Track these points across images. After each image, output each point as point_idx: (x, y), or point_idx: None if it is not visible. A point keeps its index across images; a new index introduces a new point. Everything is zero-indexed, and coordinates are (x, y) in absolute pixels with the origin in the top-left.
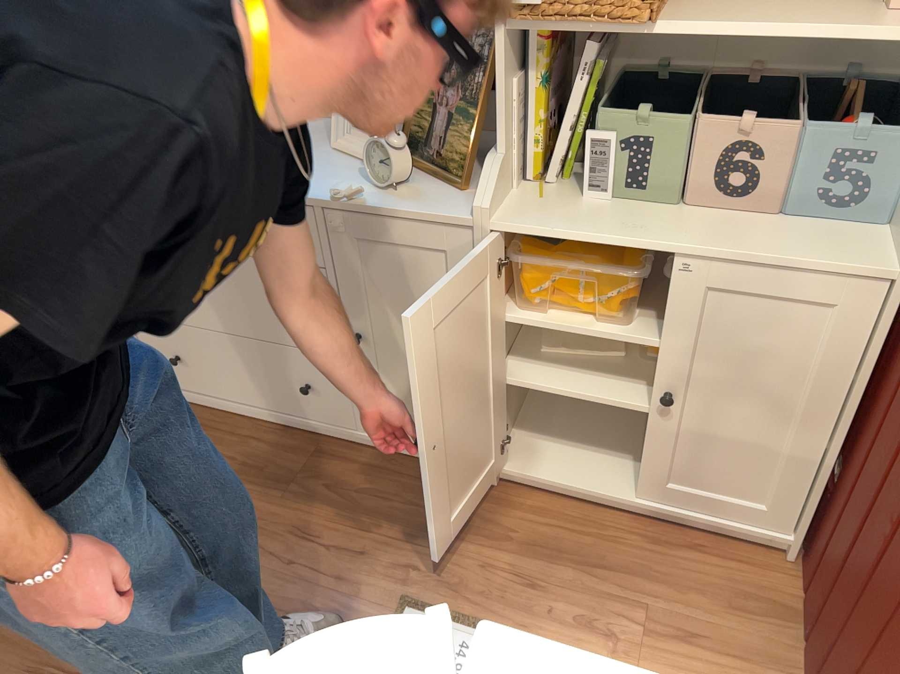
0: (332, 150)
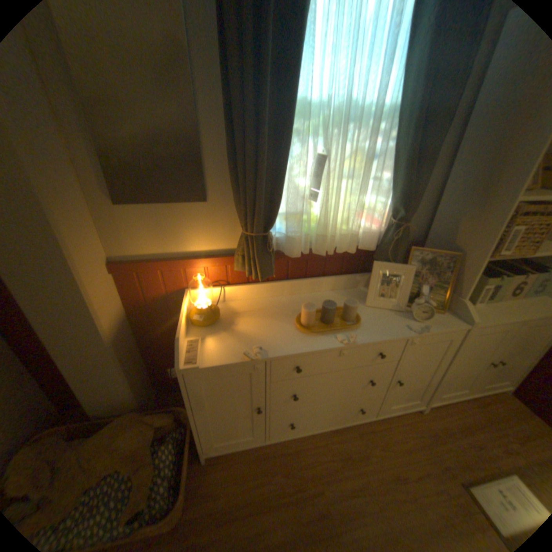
0: (367, 307)
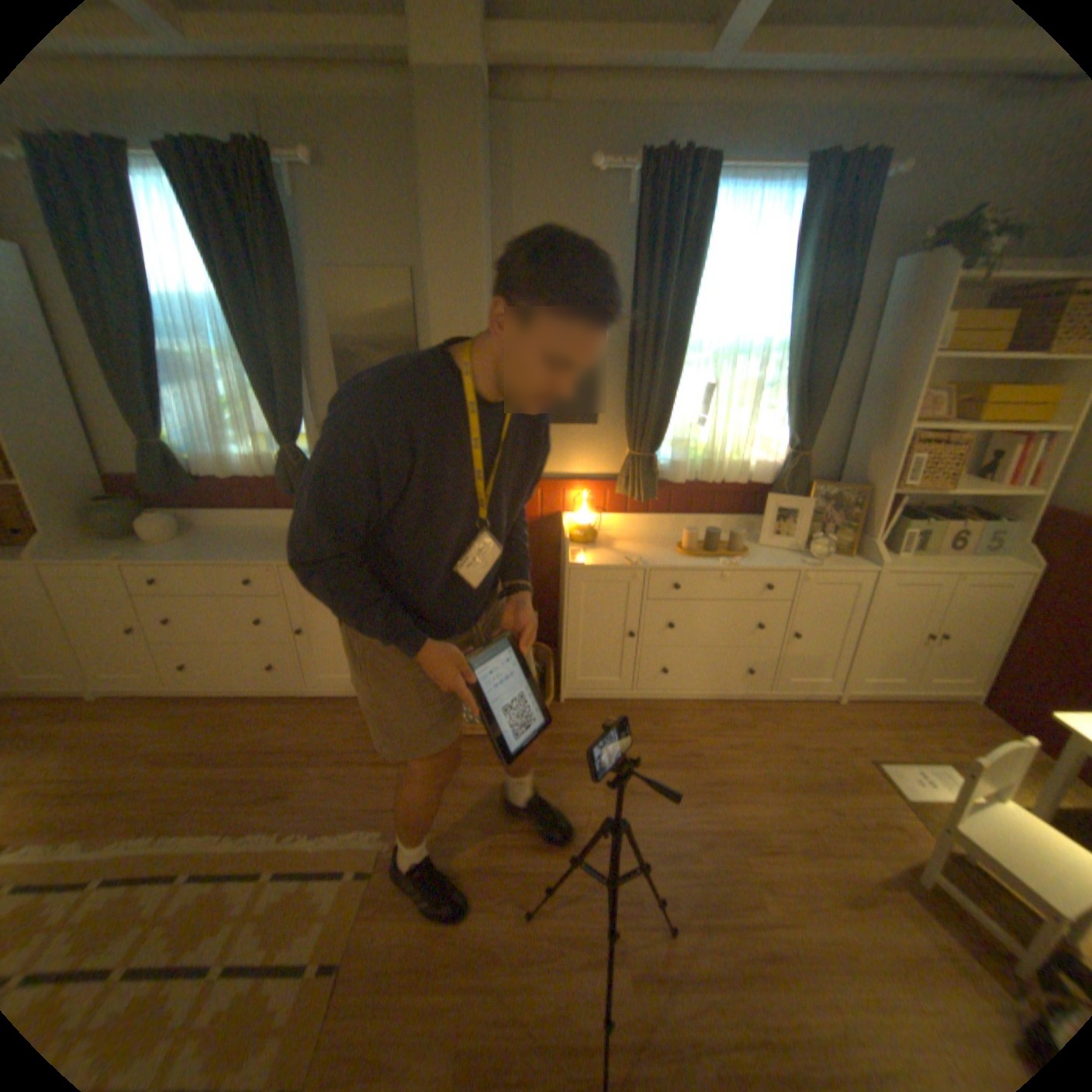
0: (759, 548)
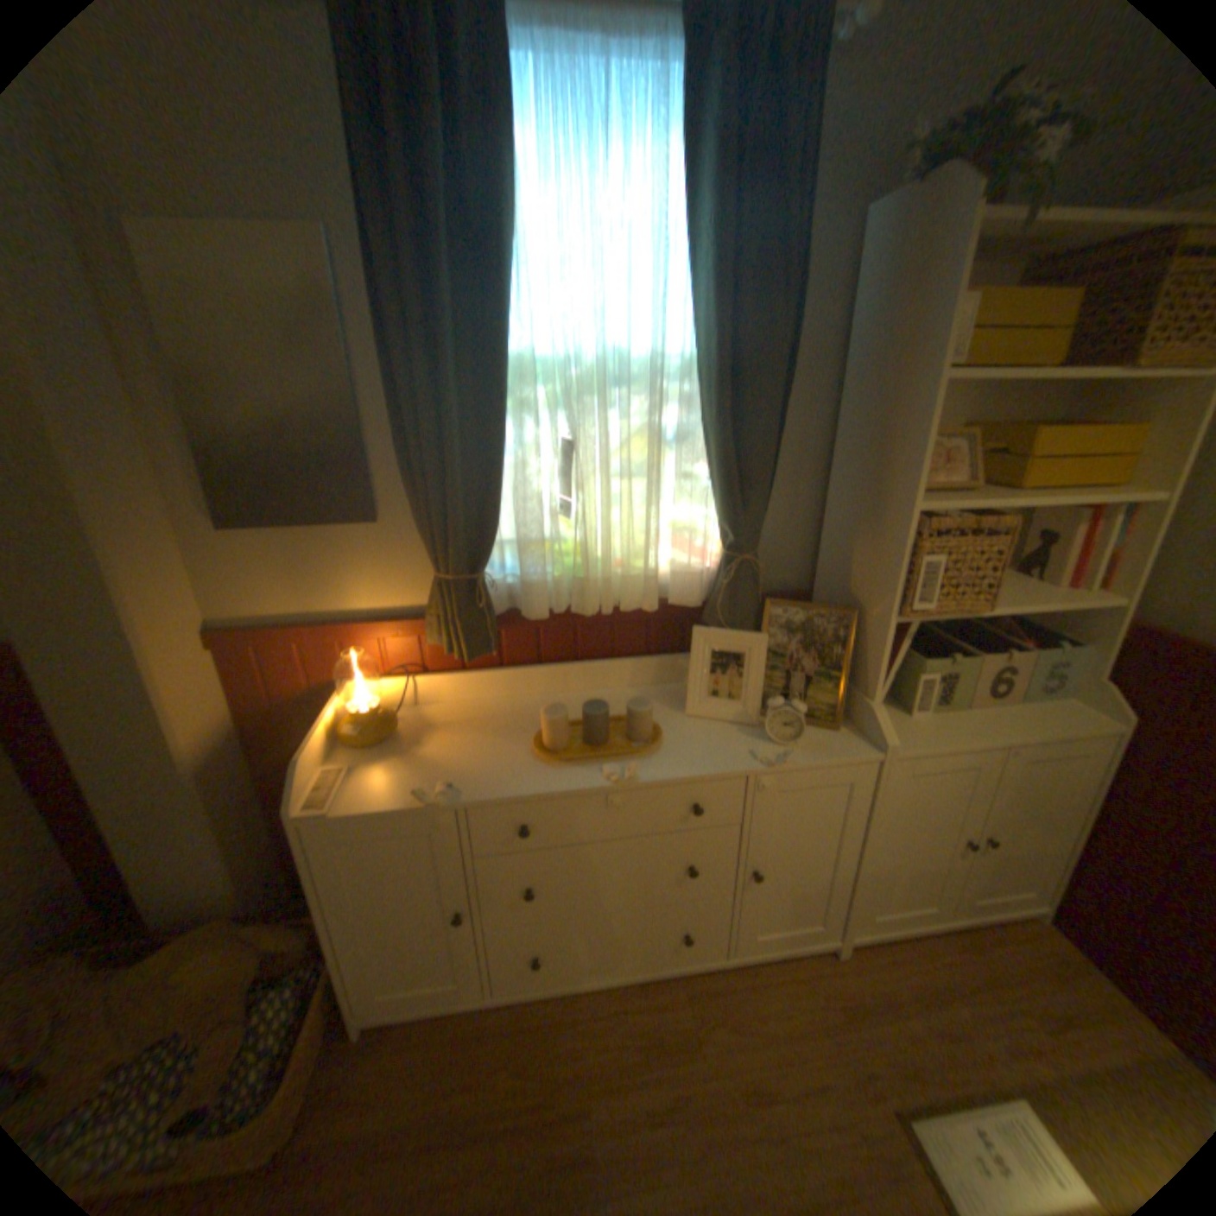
0: (688, 719)
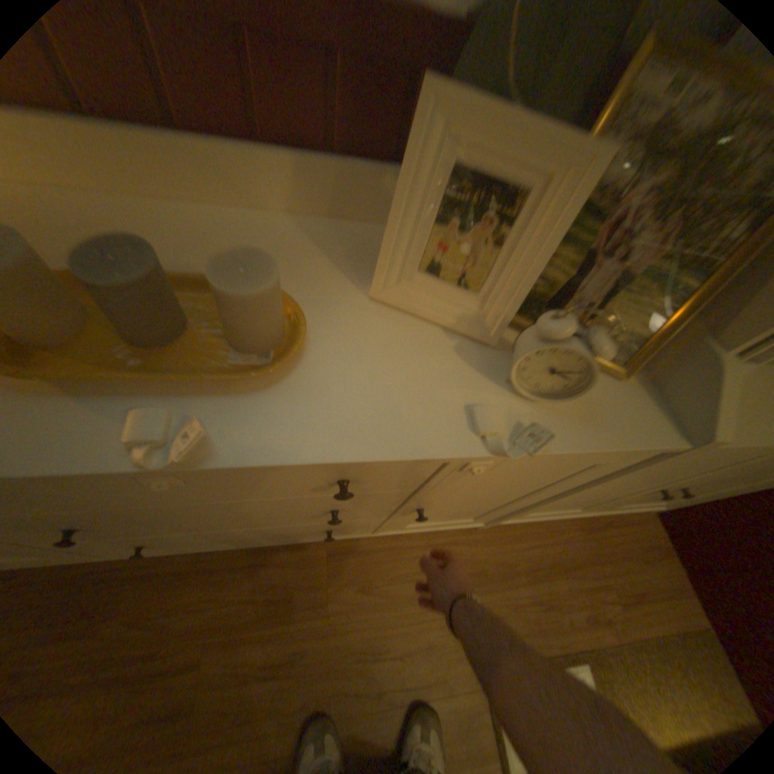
0: (374, 305)
